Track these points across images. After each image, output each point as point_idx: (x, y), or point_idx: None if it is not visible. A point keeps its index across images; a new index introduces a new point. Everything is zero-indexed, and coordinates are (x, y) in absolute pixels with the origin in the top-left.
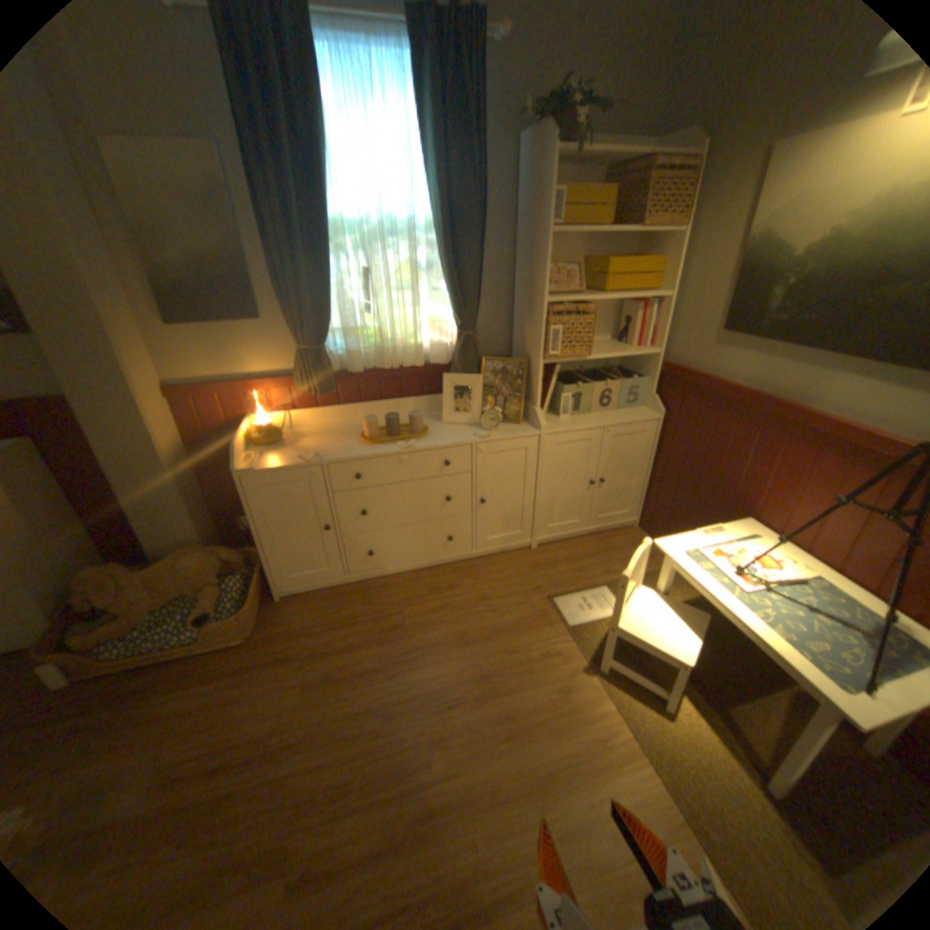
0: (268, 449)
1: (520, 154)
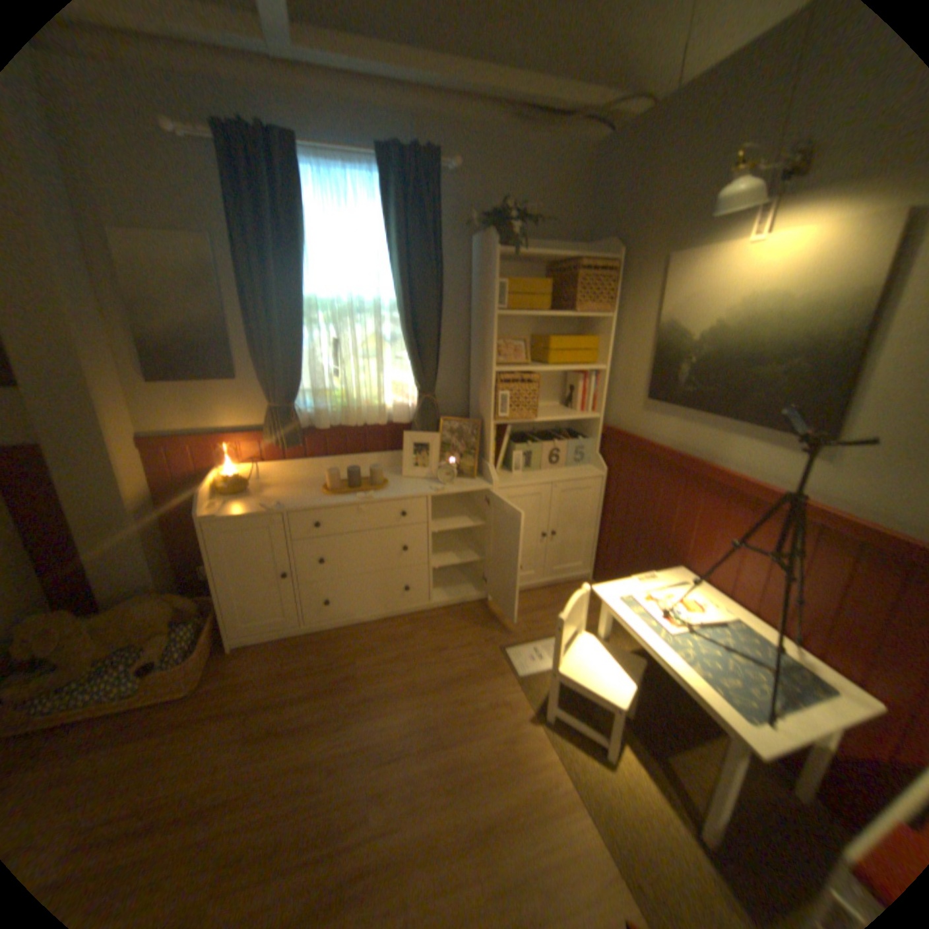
0: (232, 499)
1: (473, 252)
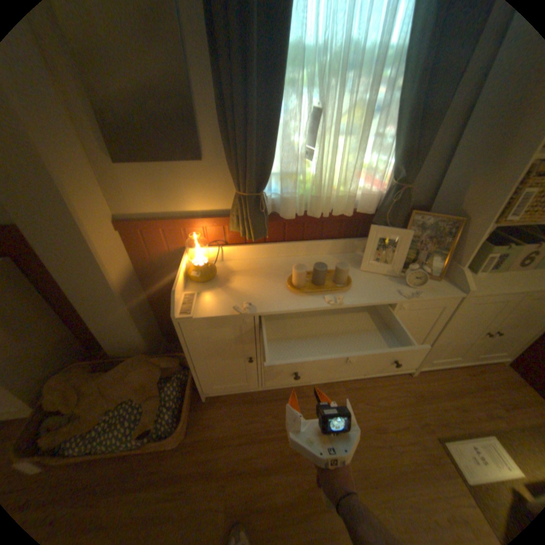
0: (204, 287)
1: None
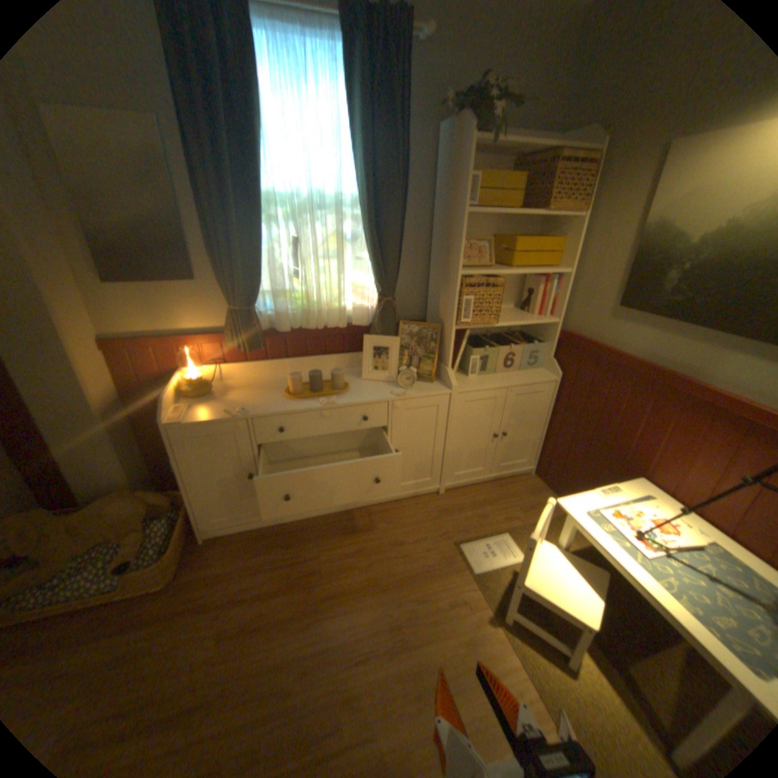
0: (197, 401)
1: (439, 141)
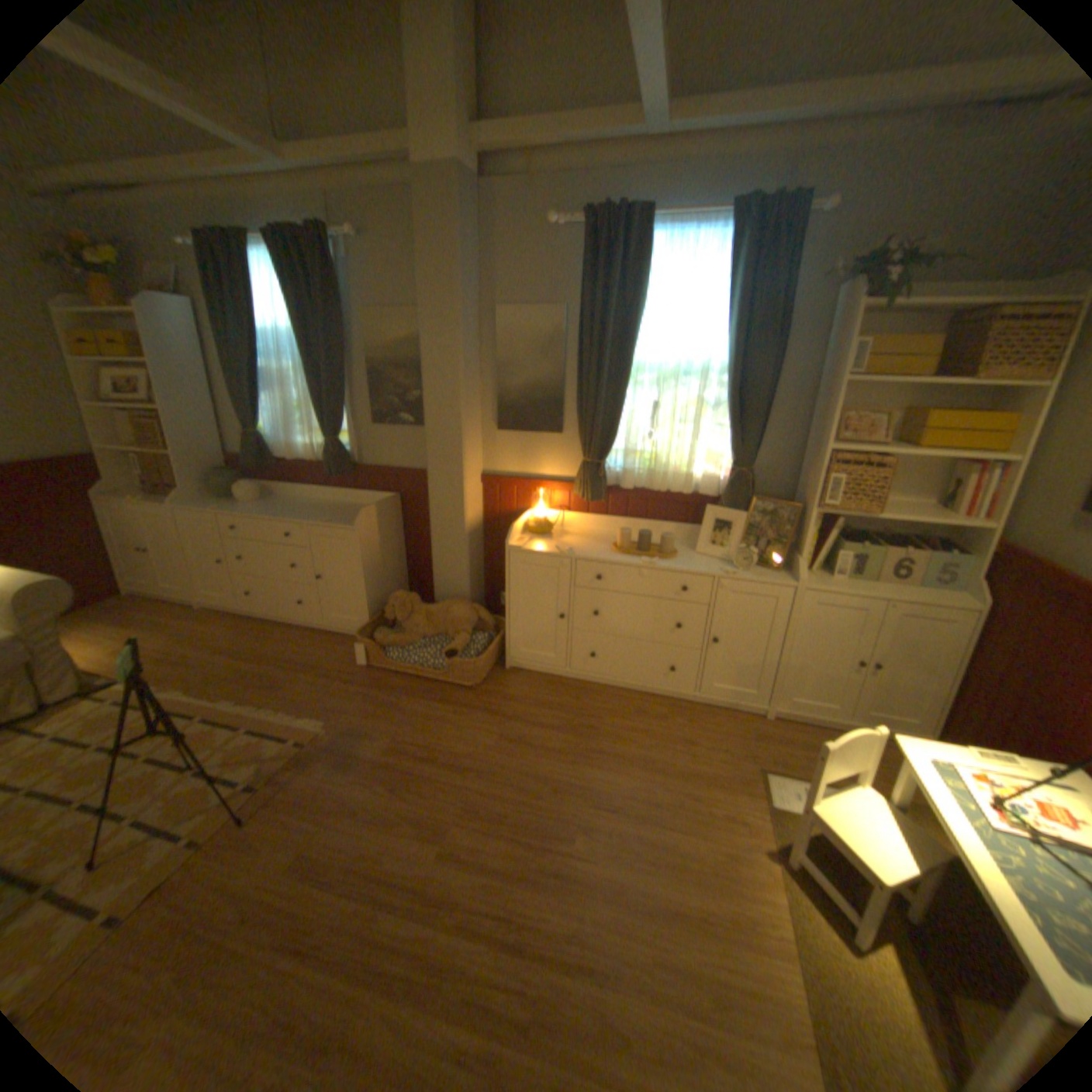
0: (536, 538)
1: (838, 304)
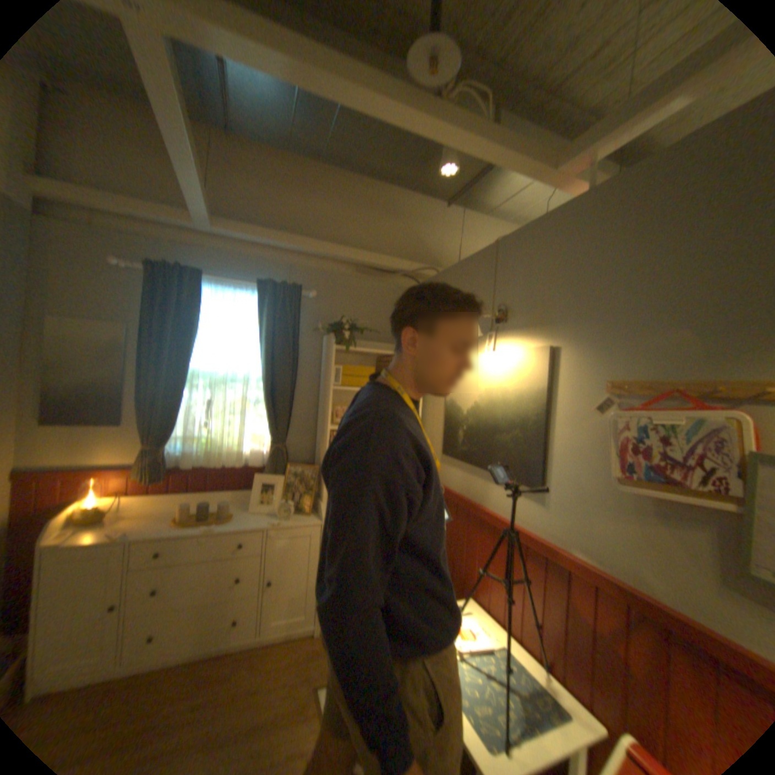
0: (84, 529)
1: (324, 346)
